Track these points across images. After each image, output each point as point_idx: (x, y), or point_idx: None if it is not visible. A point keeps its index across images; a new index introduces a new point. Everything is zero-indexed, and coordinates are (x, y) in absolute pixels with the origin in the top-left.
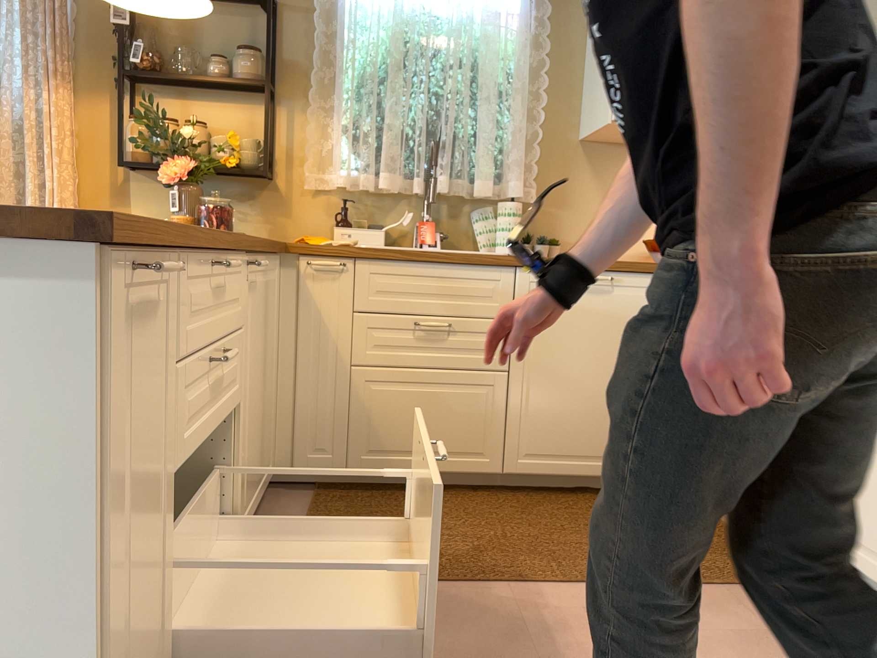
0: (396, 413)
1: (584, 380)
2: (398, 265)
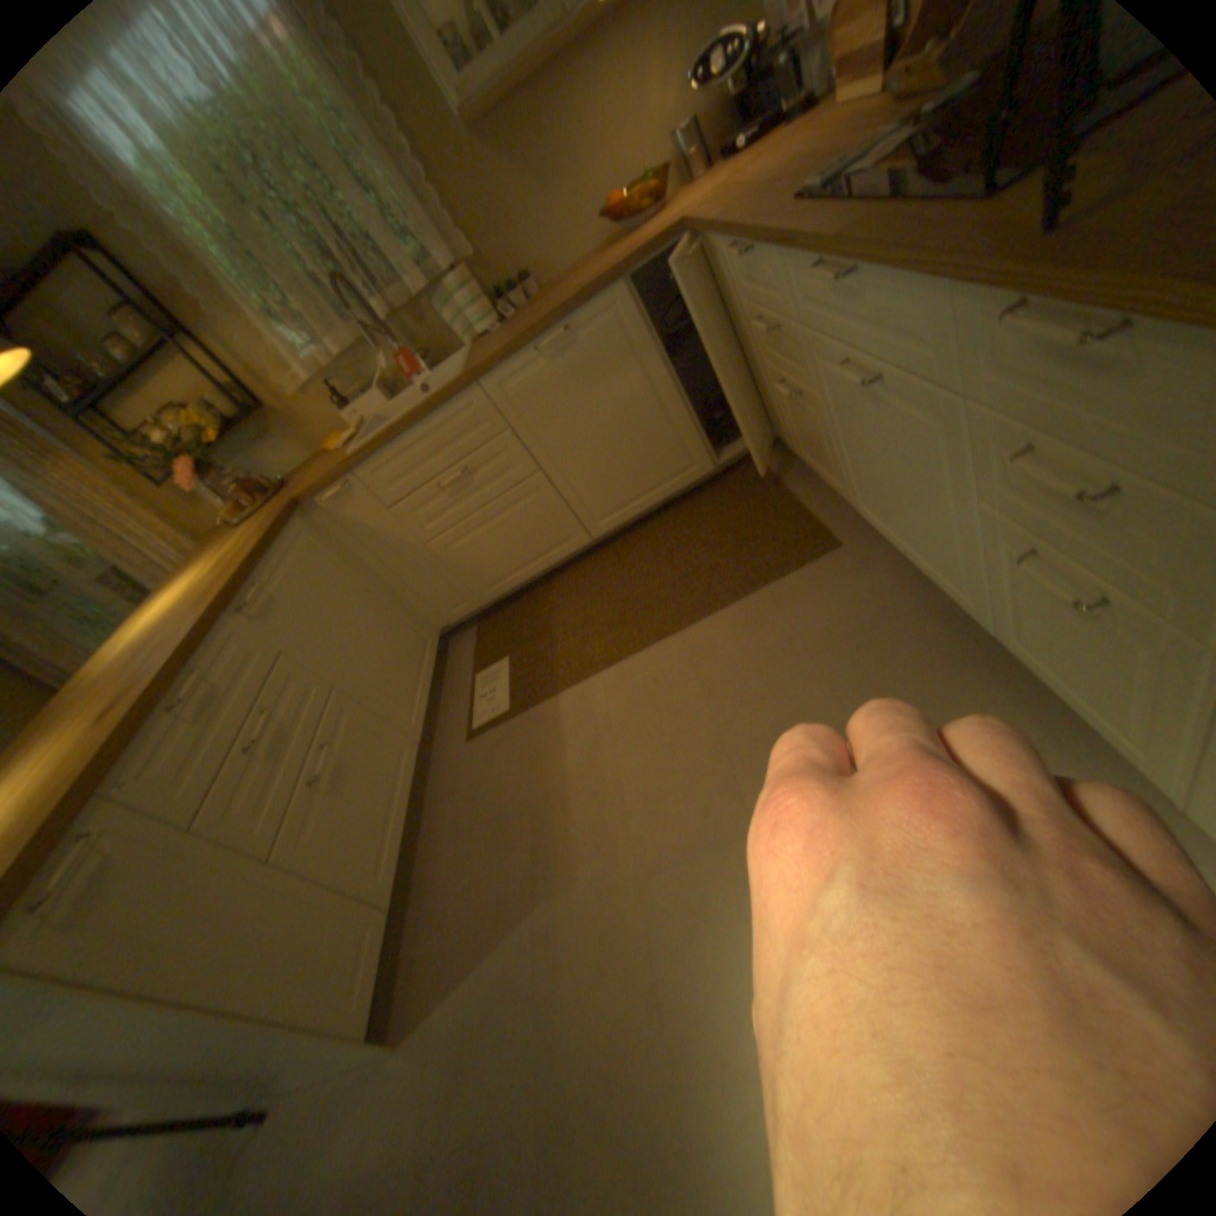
0: (484, 551)
1: (606, 433)
2: (387, 451)
